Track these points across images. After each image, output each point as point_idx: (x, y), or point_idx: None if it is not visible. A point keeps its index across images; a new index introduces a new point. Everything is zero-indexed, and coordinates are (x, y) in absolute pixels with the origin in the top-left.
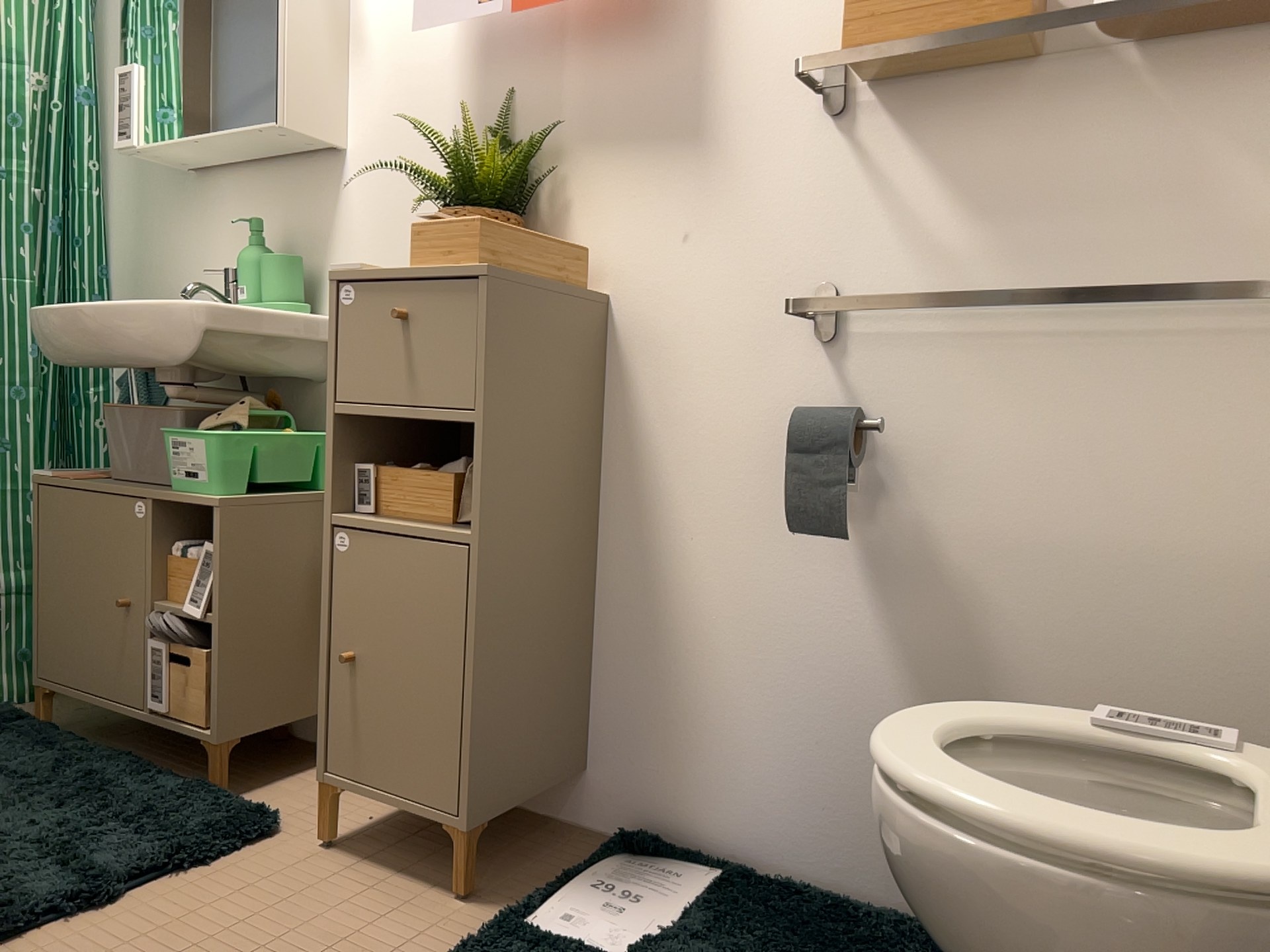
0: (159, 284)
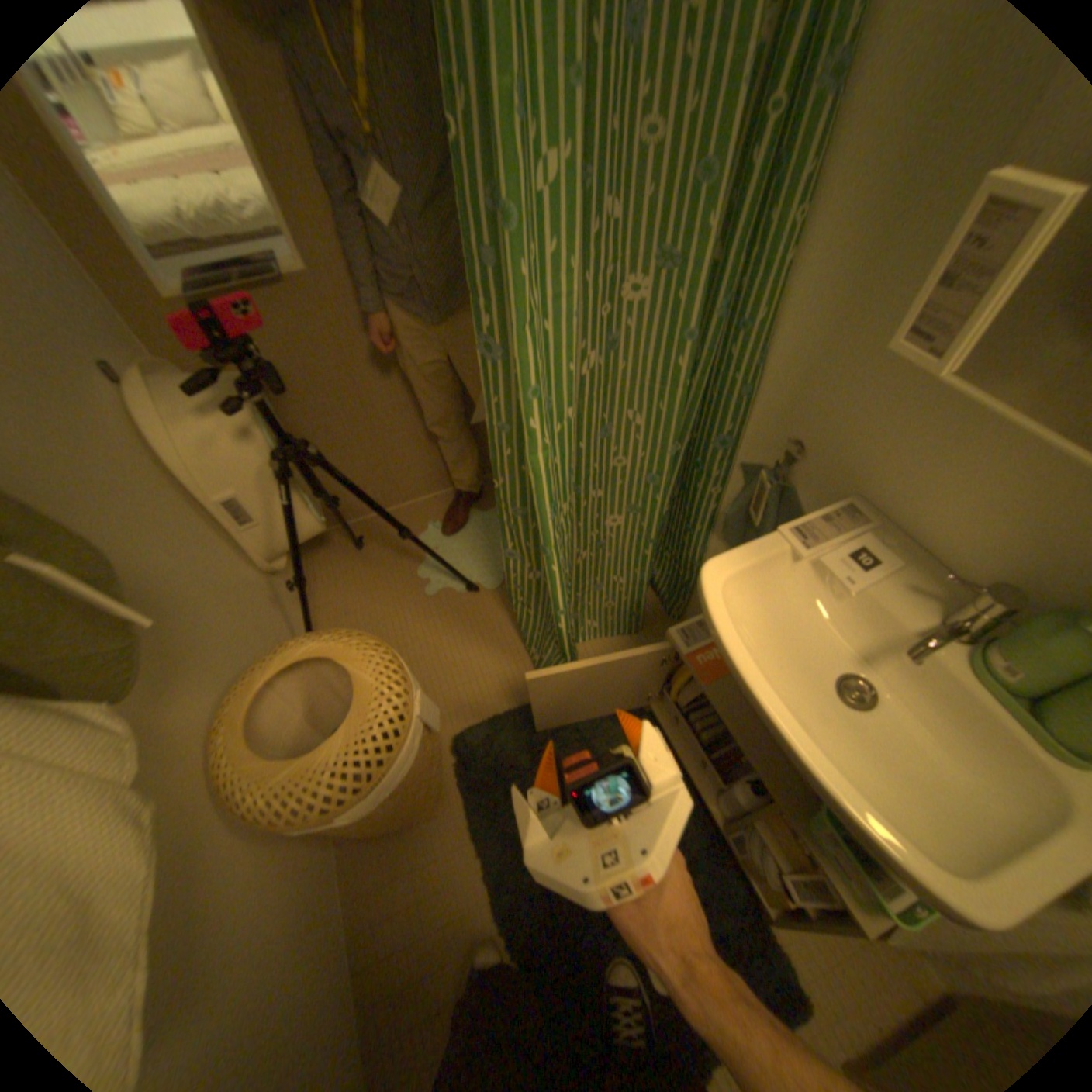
0: (836, 419)
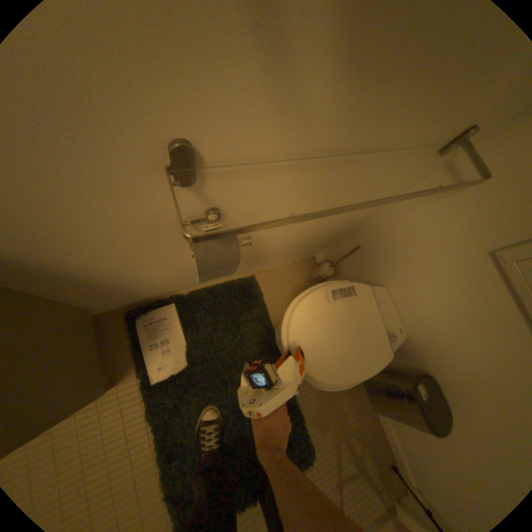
0: None
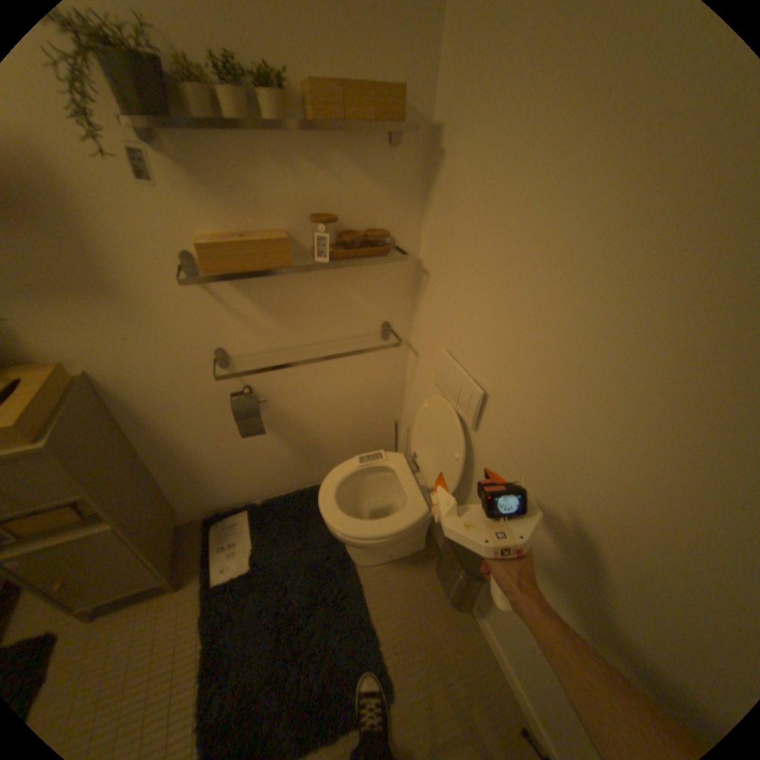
0: None
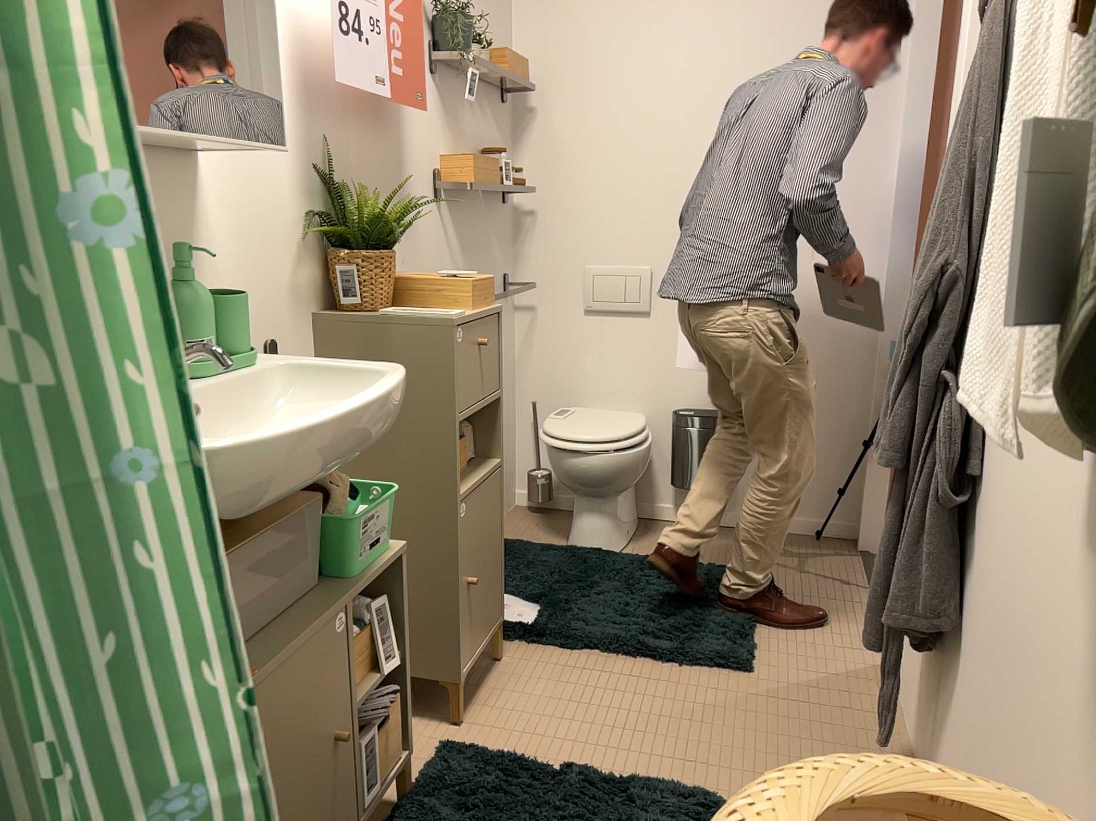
0: None
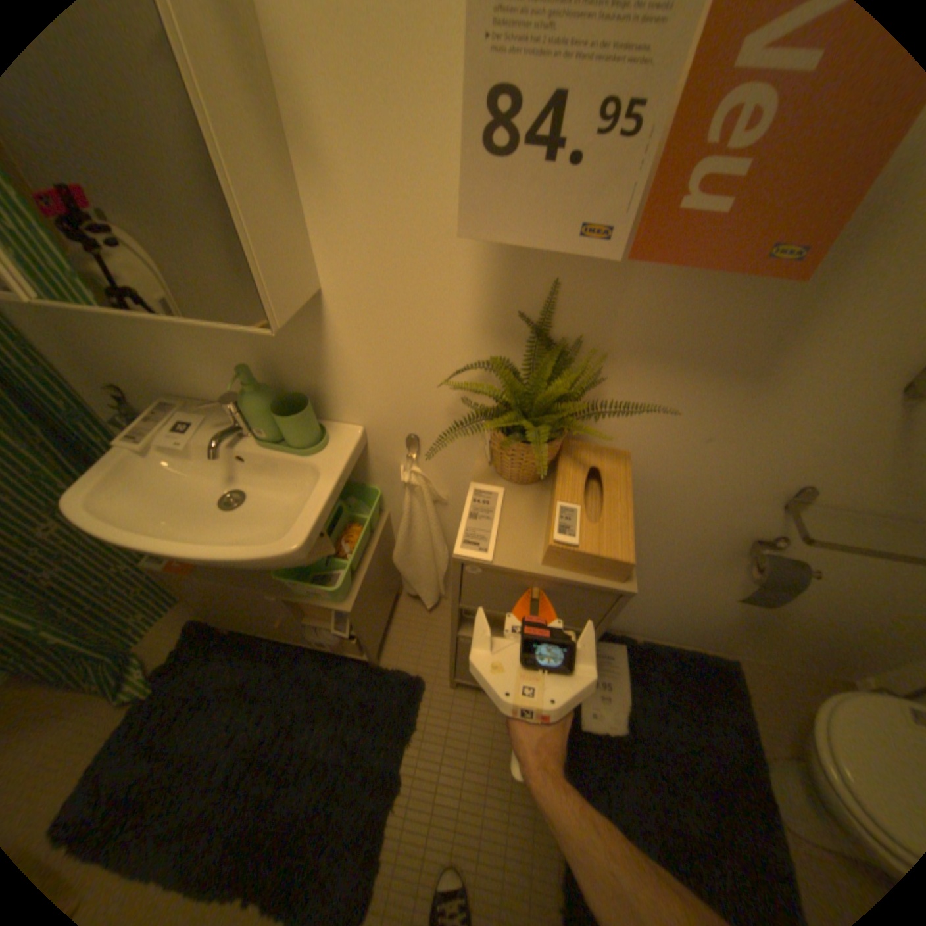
0: (107, 360)
